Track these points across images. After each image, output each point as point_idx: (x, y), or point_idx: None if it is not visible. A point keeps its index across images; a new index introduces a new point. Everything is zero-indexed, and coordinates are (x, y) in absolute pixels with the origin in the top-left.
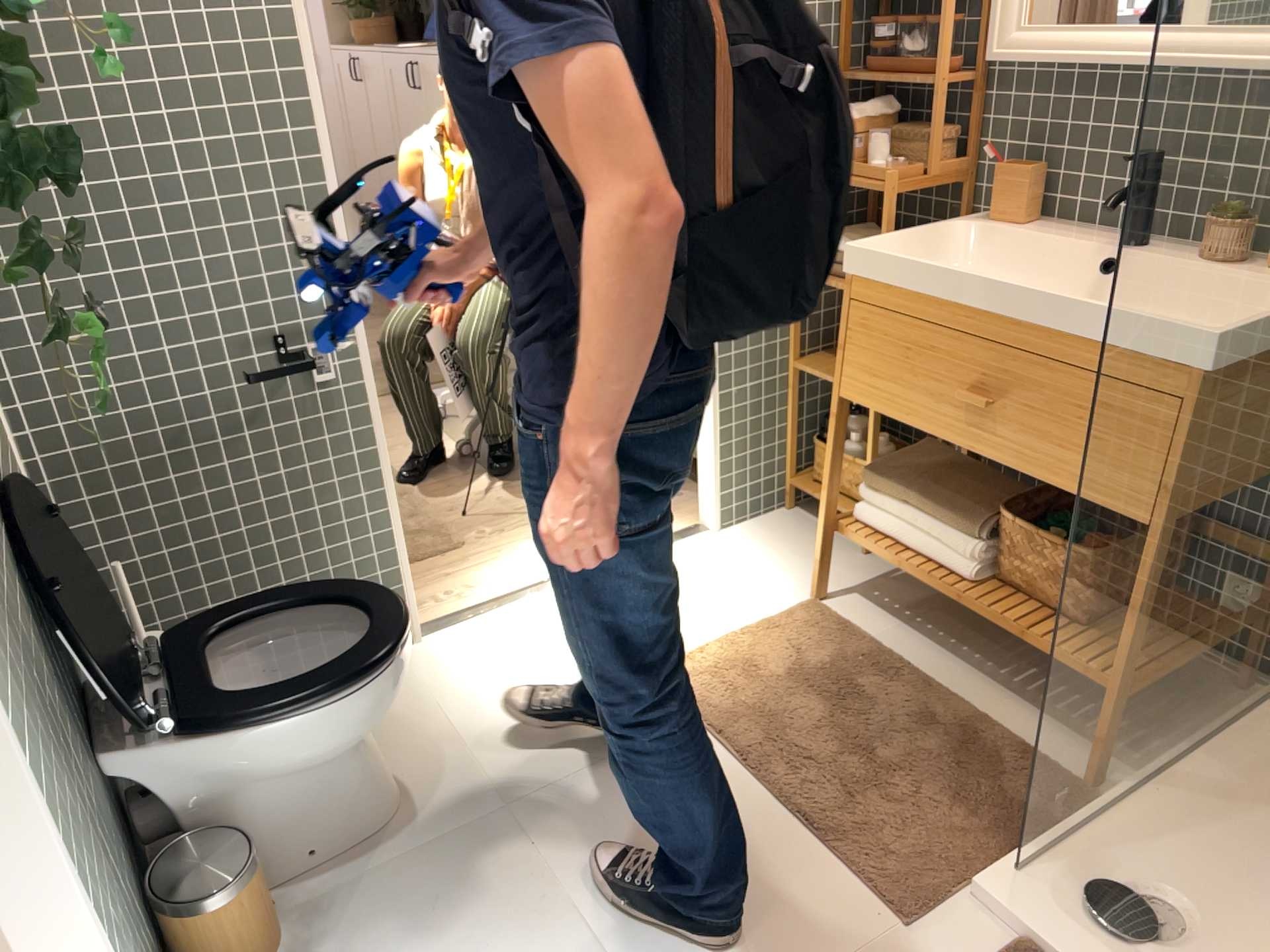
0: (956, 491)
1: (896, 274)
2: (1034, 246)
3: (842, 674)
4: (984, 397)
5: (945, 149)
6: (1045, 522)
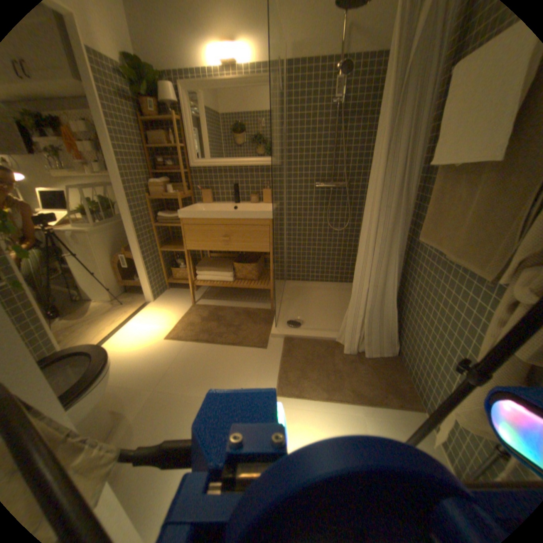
0: (217, 265)
1: (192, 215)
2: (216, 206)
3: (212, 314)
4: (221, 239)
5: (183, 188)
6: (239, 264)
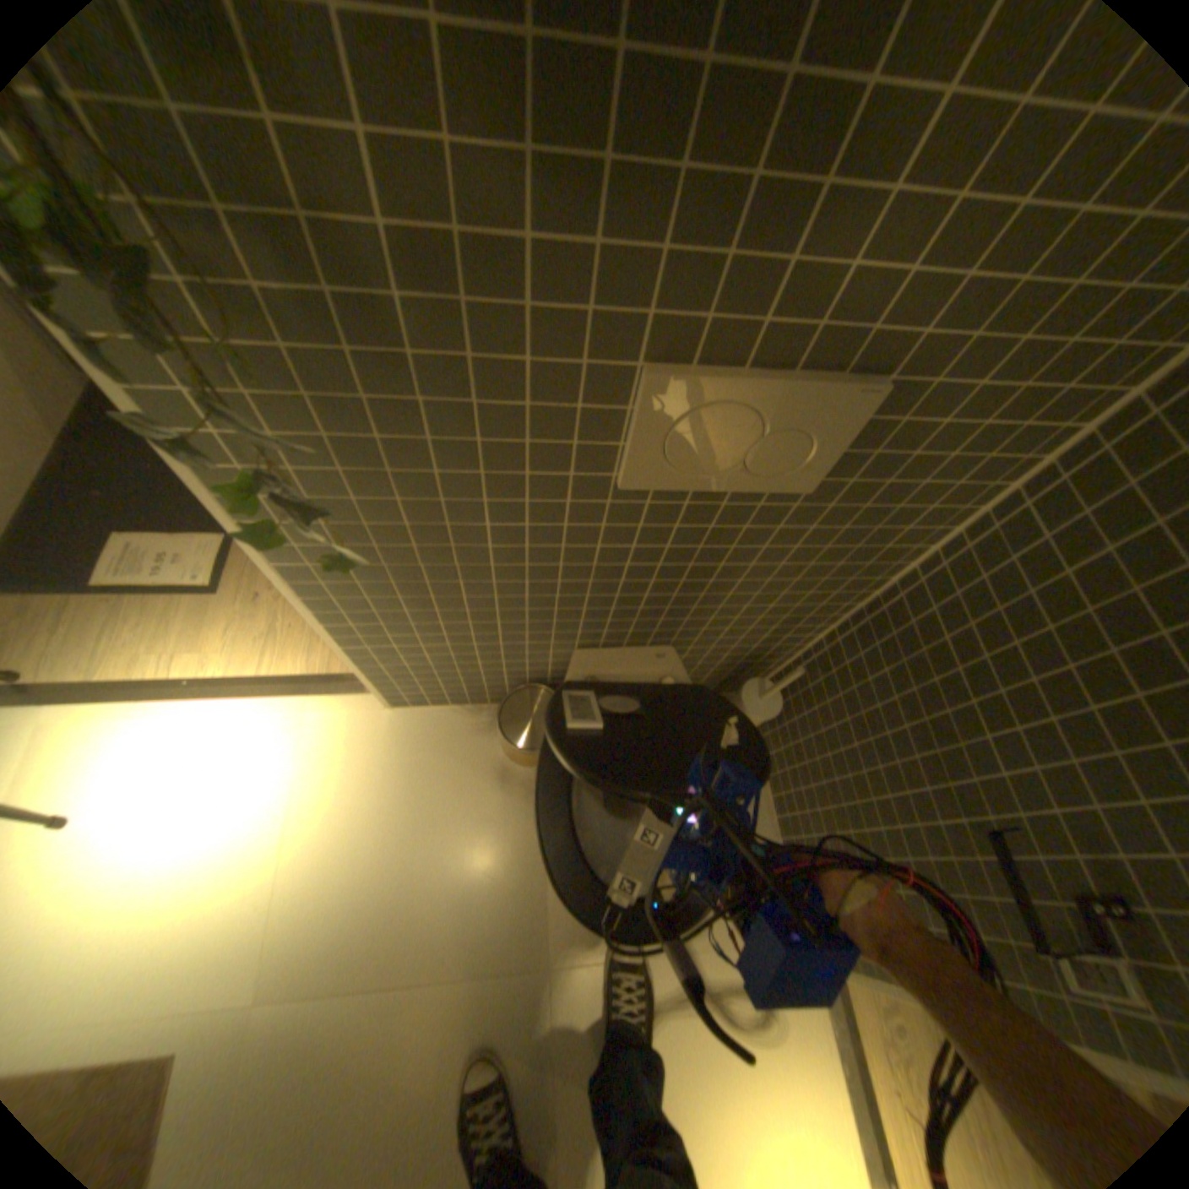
0: None
1: None
2: None
3: None
4: None
5: None
6: None
